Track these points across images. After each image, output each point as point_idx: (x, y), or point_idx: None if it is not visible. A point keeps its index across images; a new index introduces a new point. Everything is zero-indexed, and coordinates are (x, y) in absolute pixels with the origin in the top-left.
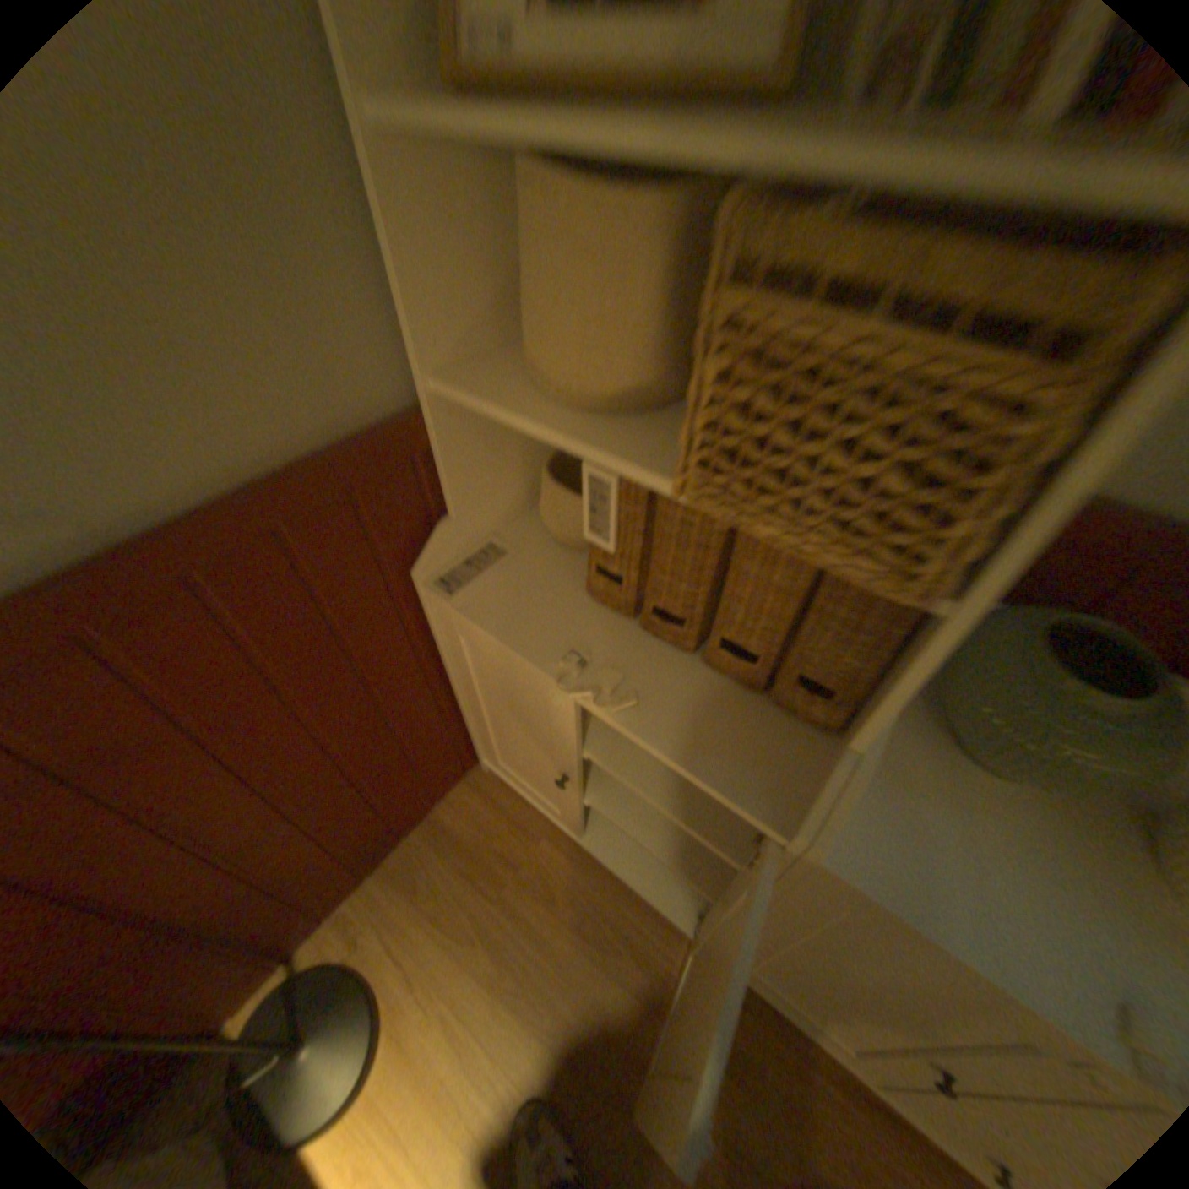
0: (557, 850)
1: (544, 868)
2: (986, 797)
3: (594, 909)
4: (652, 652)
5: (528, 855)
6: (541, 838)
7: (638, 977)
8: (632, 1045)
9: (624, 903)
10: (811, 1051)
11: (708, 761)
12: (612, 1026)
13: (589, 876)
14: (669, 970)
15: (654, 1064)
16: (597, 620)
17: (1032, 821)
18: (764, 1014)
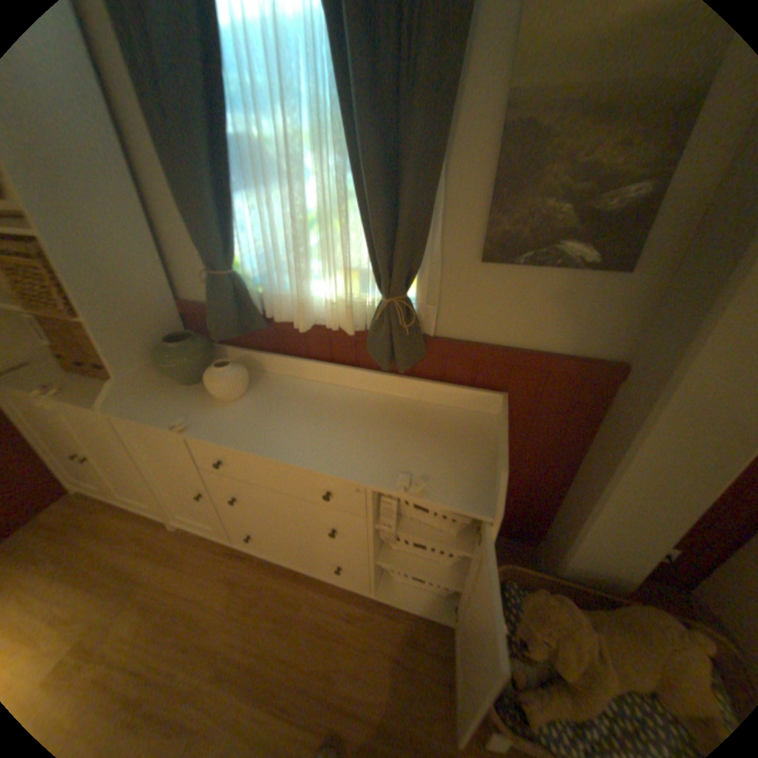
0: (103, 515)
1: (94, 524)
2: (173, 391)
3: (117, 532)
4: (76, 382)
5: (86, 522)
6: (96, 513)
7: (133, 549)
8: (123, 574)
9: (134, 525)
10: (211, 549)
11: (78, 403)
12: (114, 571)
13: (119, 520)
14: (151, 542)
15: (132, 577)
16: (58, 377)
17: (184, 393)
18: (193, 543)
